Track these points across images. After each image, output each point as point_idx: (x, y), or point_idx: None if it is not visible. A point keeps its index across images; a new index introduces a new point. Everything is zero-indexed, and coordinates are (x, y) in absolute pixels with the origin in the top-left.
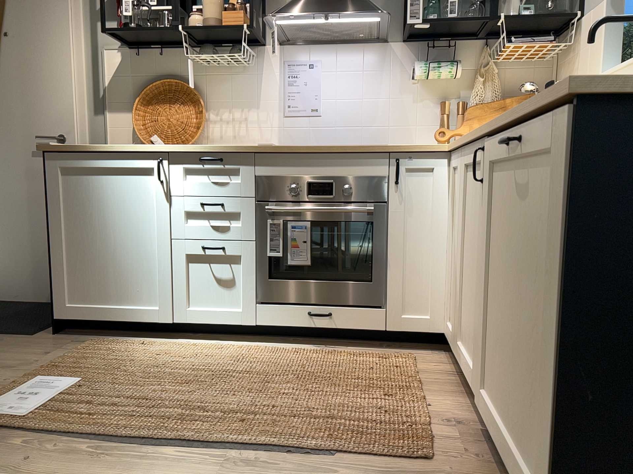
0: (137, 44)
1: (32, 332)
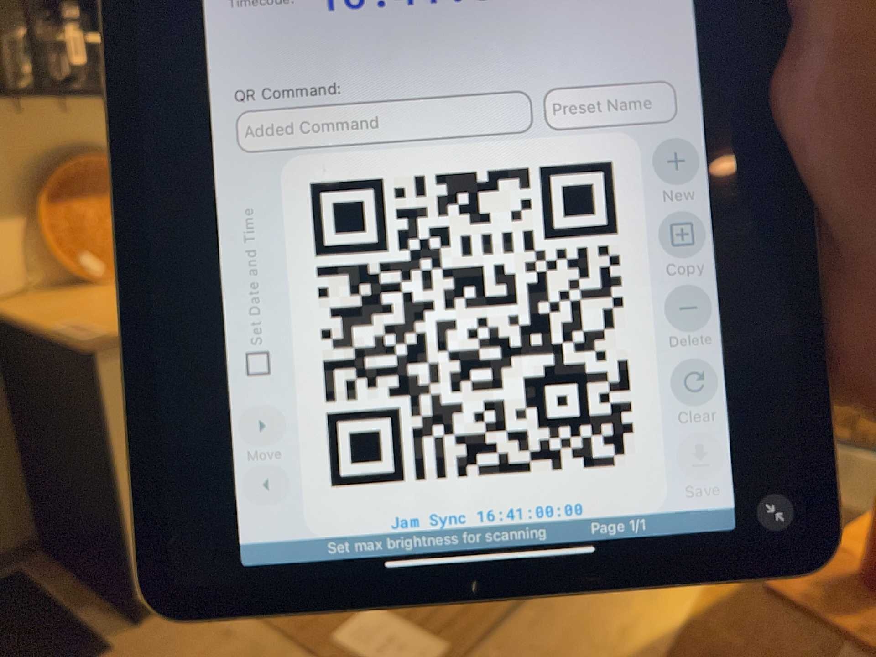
0: (13, 90)
1: (96, 650)
